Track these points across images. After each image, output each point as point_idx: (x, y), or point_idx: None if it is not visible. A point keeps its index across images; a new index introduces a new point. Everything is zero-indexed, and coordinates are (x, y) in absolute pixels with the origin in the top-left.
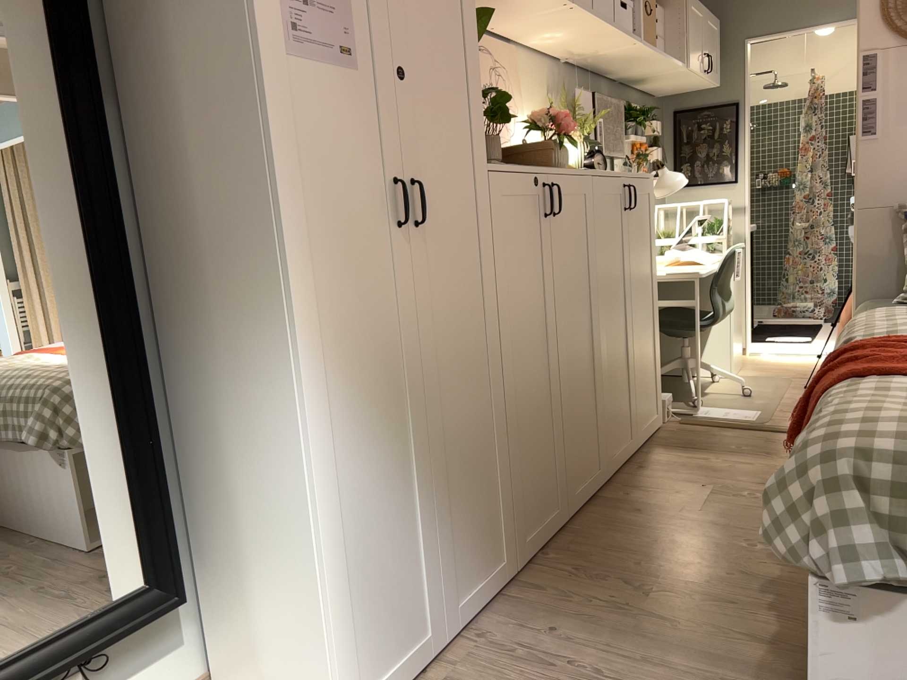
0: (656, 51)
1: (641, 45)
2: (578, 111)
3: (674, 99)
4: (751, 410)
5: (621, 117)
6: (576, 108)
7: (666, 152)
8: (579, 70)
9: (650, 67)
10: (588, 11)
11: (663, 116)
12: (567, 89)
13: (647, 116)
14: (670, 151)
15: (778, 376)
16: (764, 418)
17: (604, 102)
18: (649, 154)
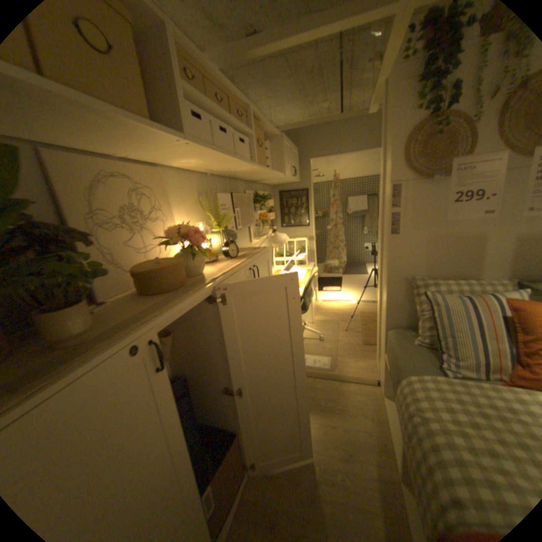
0: (267, 168)
1: (257, 165)
2: (221, 206)
3: (279, 185)
4: (325, 355)
5: (252, 200)
6: (218, 207)
7: (277, 210)
8: (223, 176)
9: (265, 174)
10: (206, 144)
11: (274, 192)
12: (214, 191)
13: (266, 195)
14: (279, 210)
15: (332, 319)
16: (332, 364)
17: (242, 192)
18: (268, 216)
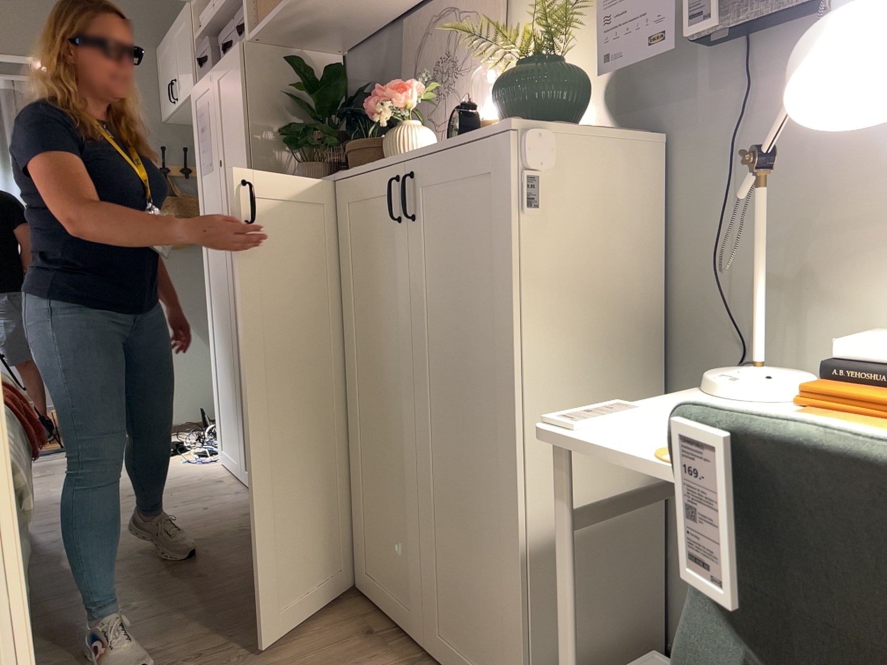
0: None
1: None
2: None
3: None
4: None
5: None
6: None
7: None
8: None
9: None
10: None
11: None
12: None
13: None
14: None
15: None
16: None
17: None
18: None
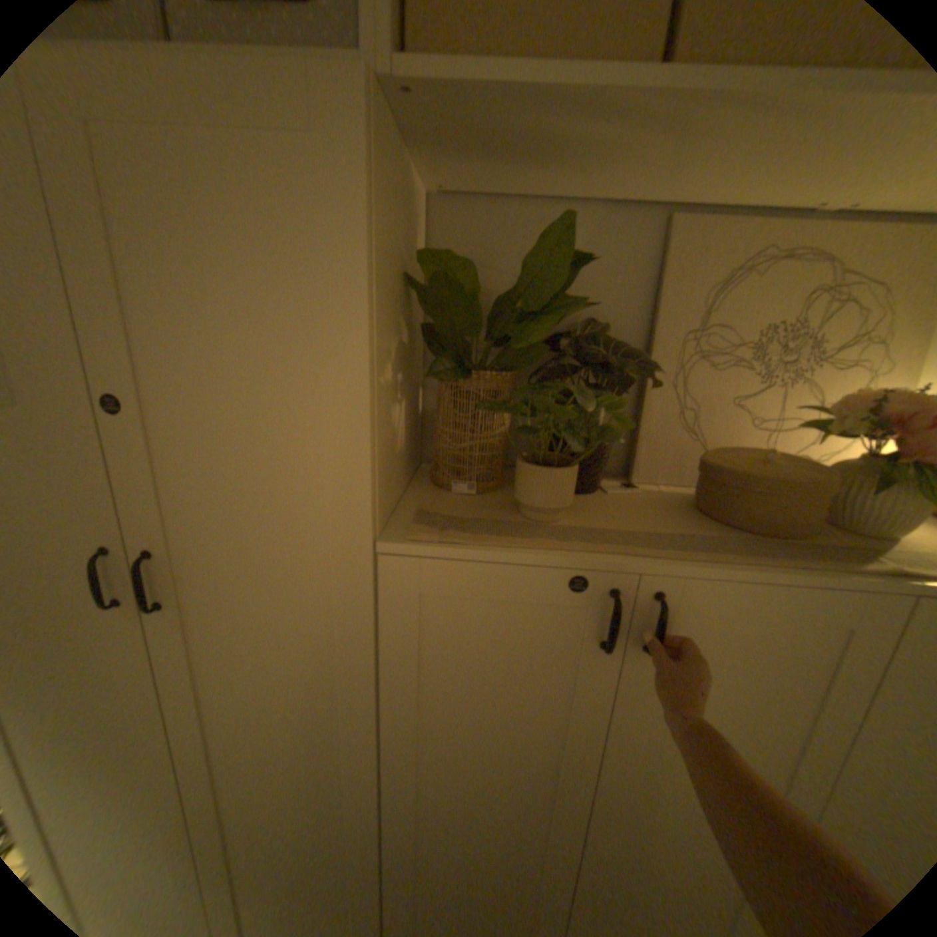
0: None
1: None
2: None
3: None
4: None
5: None
6: None
7: None
8: None
9: None
10: None
11: None
12: None
13: None
14: None
15: None
16: None
17: None
18: None
